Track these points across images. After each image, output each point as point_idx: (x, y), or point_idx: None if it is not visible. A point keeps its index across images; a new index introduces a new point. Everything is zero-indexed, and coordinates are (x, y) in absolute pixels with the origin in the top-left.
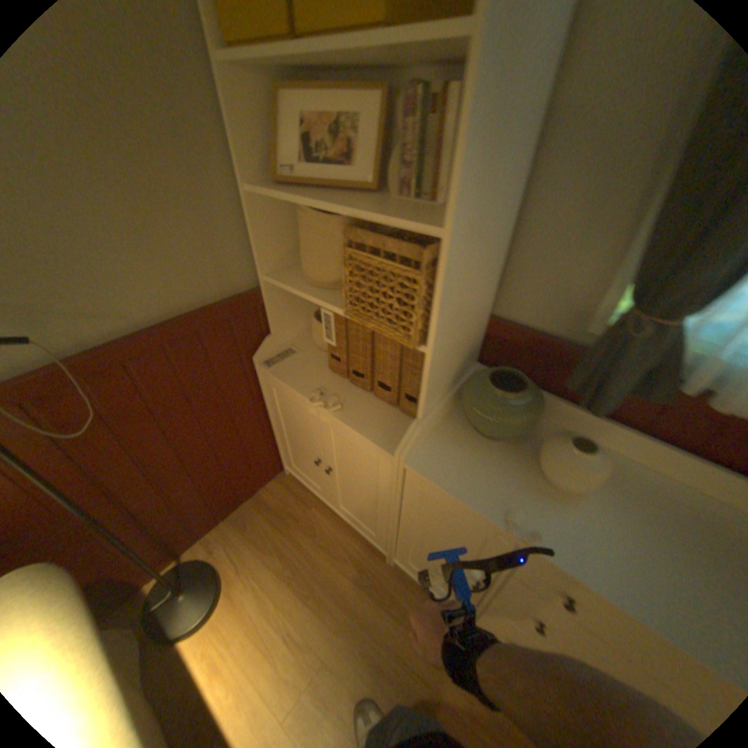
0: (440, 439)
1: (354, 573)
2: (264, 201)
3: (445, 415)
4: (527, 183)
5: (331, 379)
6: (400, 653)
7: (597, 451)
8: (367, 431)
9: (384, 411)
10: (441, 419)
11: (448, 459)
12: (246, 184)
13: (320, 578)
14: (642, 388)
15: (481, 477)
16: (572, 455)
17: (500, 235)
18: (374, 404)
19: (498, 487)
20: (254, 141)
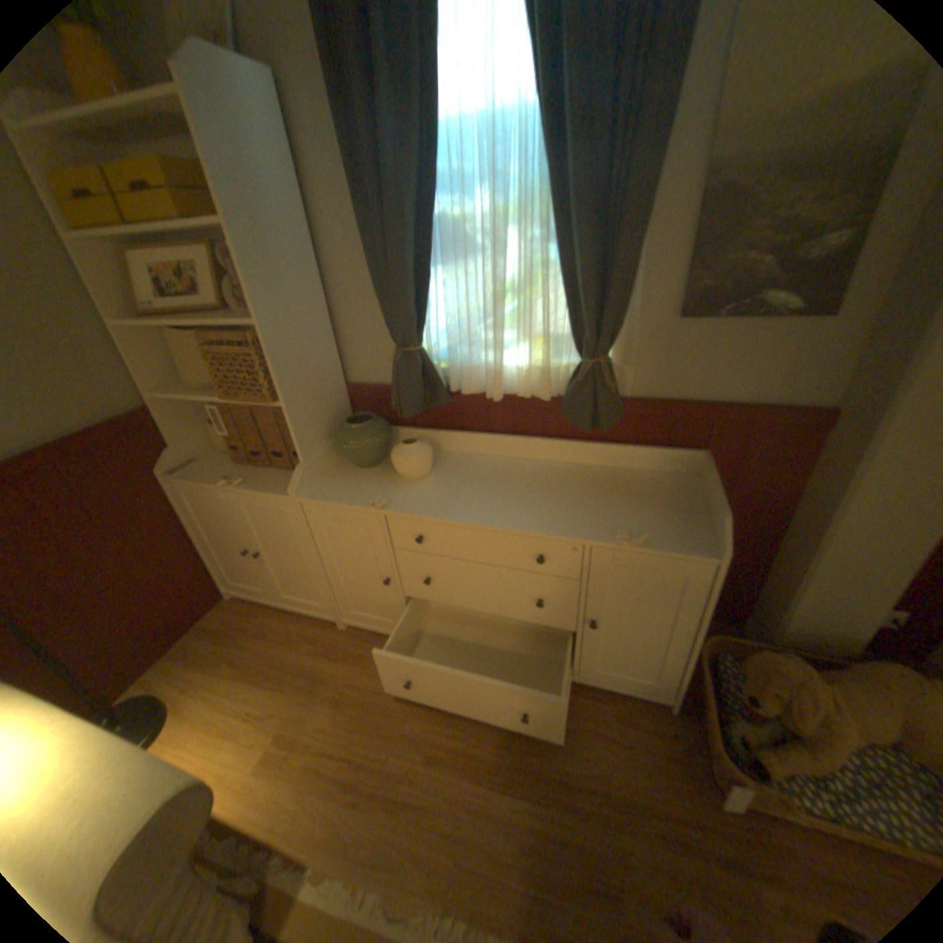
0: (326, 478)
1: (307, 648)
2: (131, 332)
3: (327, 461)
4: (320, 289)
5: (233, 469)
6: (356, 684)
7: (416, 442)
8: (266, 489)
9: (282, 475)
10: (323, 463)
11: (331, 486)
12: (111, 321)
13: (273, 663)
14: (424, 395)
15: (354, 488)
16: (400, 449)
17: (312, 322)
18: (273, 473)
19: (366, 489)
20: (111, 289)
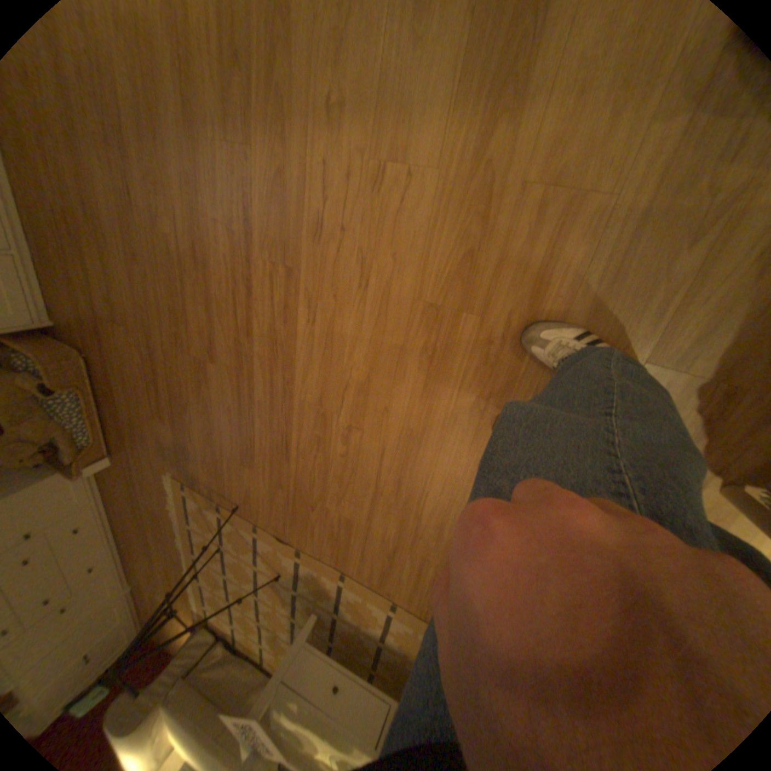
0: None
1: (137, 602)
2: None
3: None
4: None
5: None
6: (138, 585)
7: None
8: None
9: None
10: None
11: None
12: None
13: (147, 615)
14: None
15: None
16: None
17: None
18: None
19: None
20: None
